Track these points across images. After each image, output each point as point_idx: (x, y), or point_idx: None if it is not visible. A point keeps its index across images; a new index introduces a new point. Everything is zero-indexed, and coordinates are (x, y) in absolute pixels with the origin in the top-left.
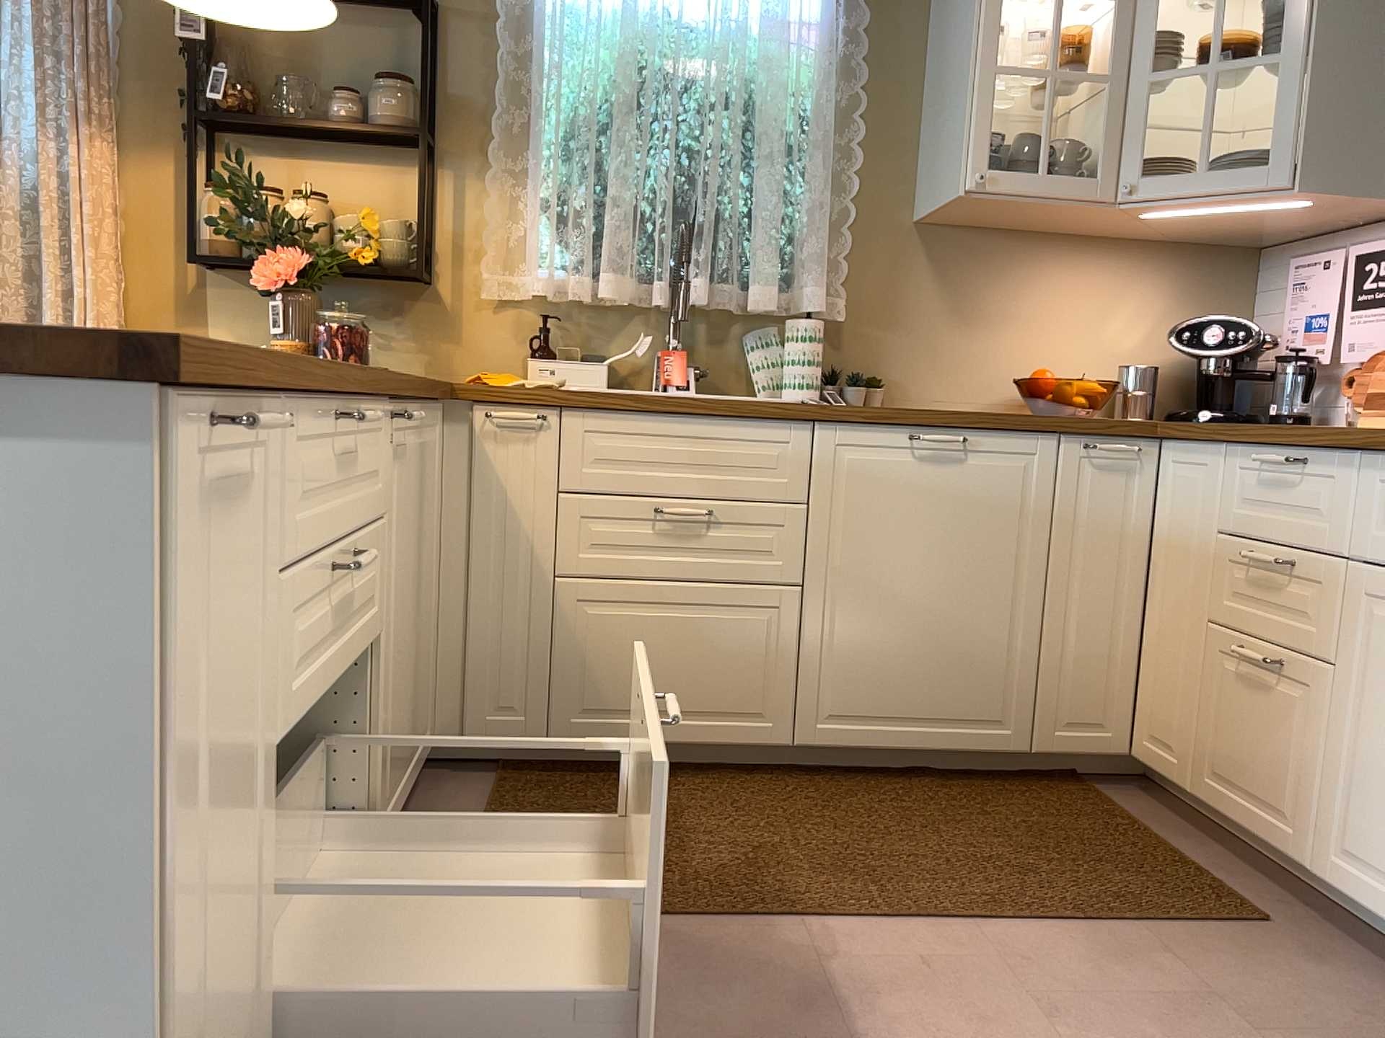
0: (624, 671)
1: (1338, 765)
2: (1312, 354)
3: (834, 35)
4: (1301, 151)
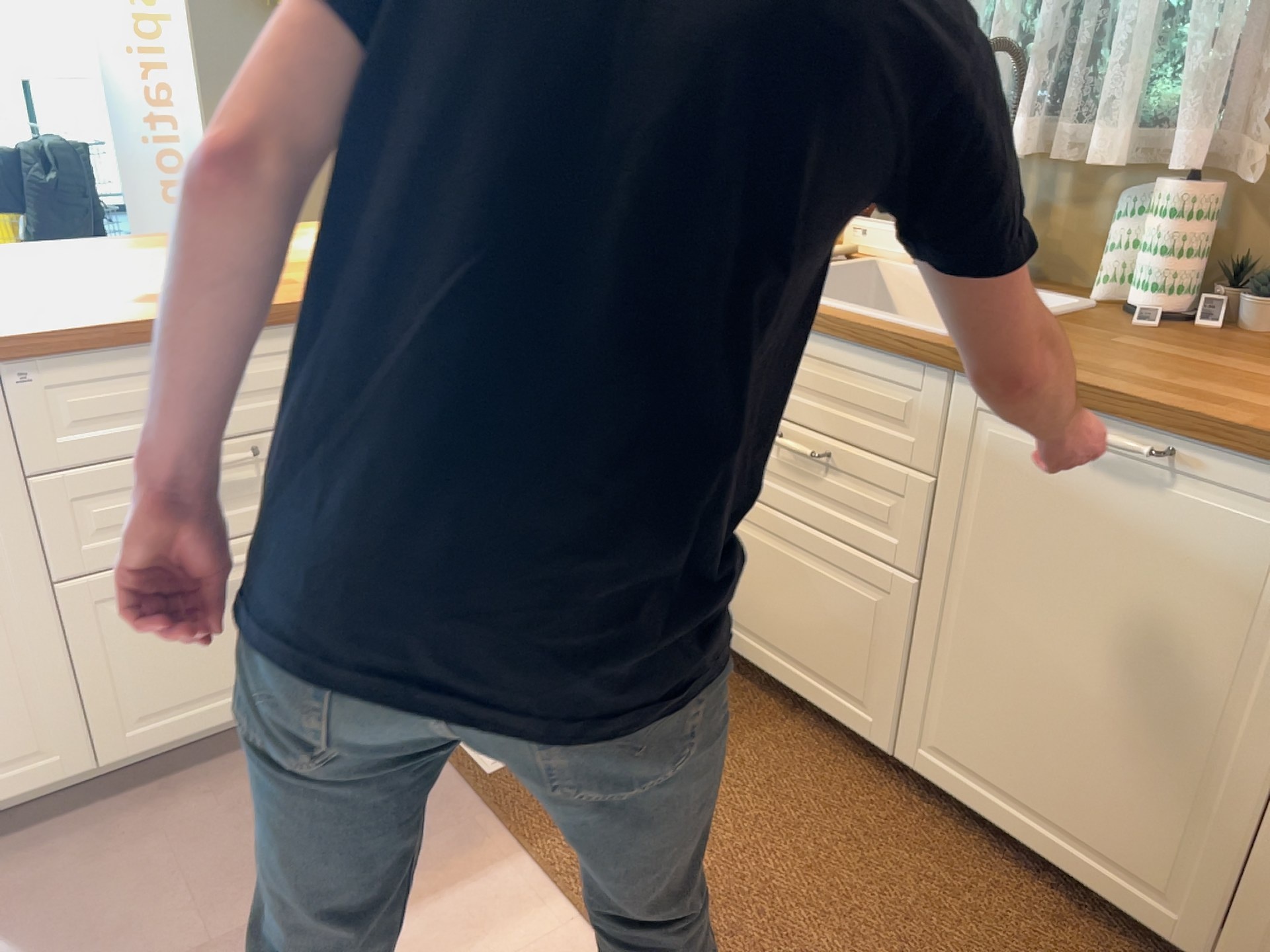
0: (748, 590)
1: None
2: None
3: None
4: None
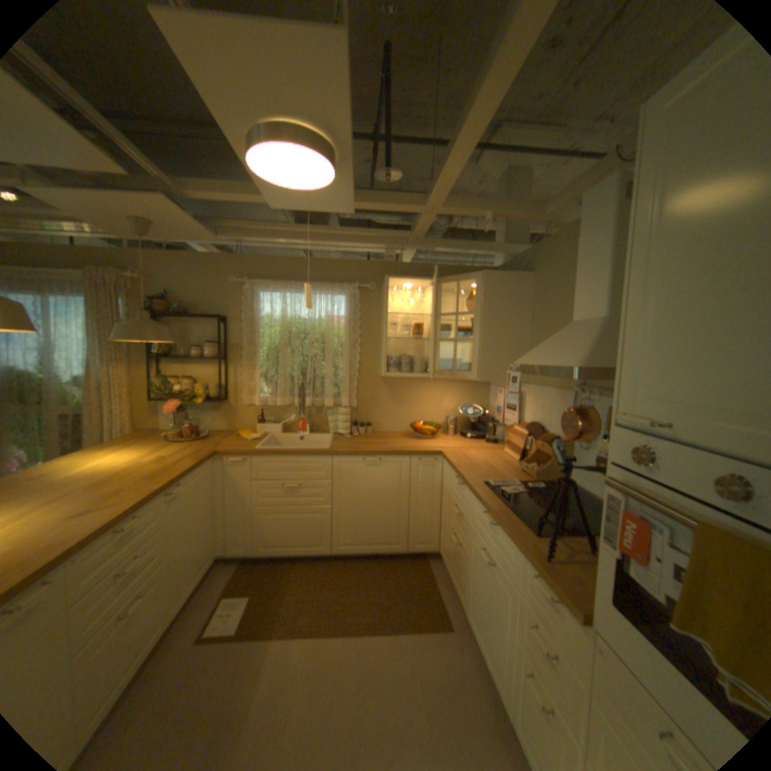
0: (275, 534)
1: (469, 585)
2: (498, 419)
3: (351, 319)
4: (479, 369)
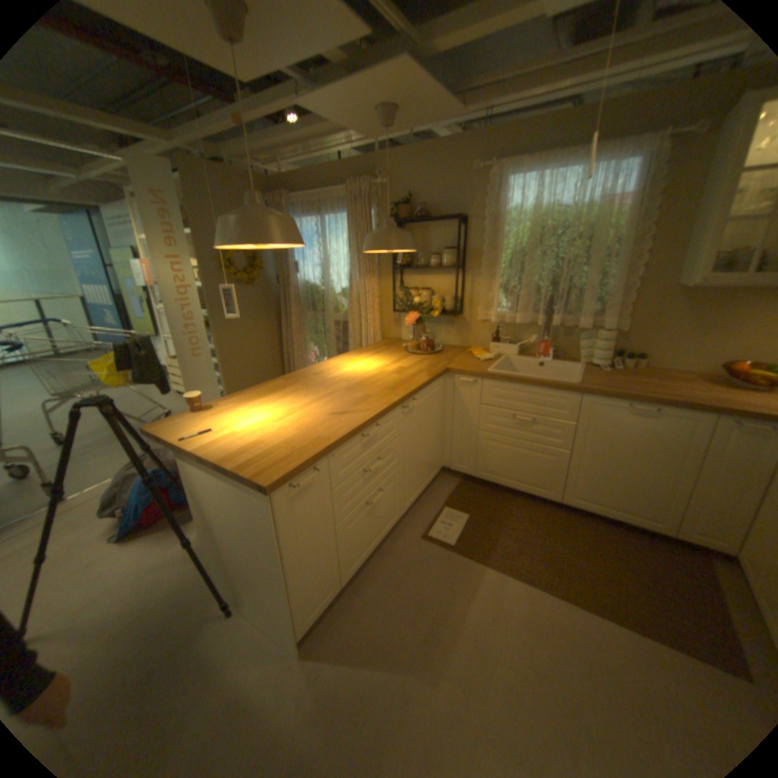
0: (500, 463)
1: None
2: None
3: (643, 195)
4: None
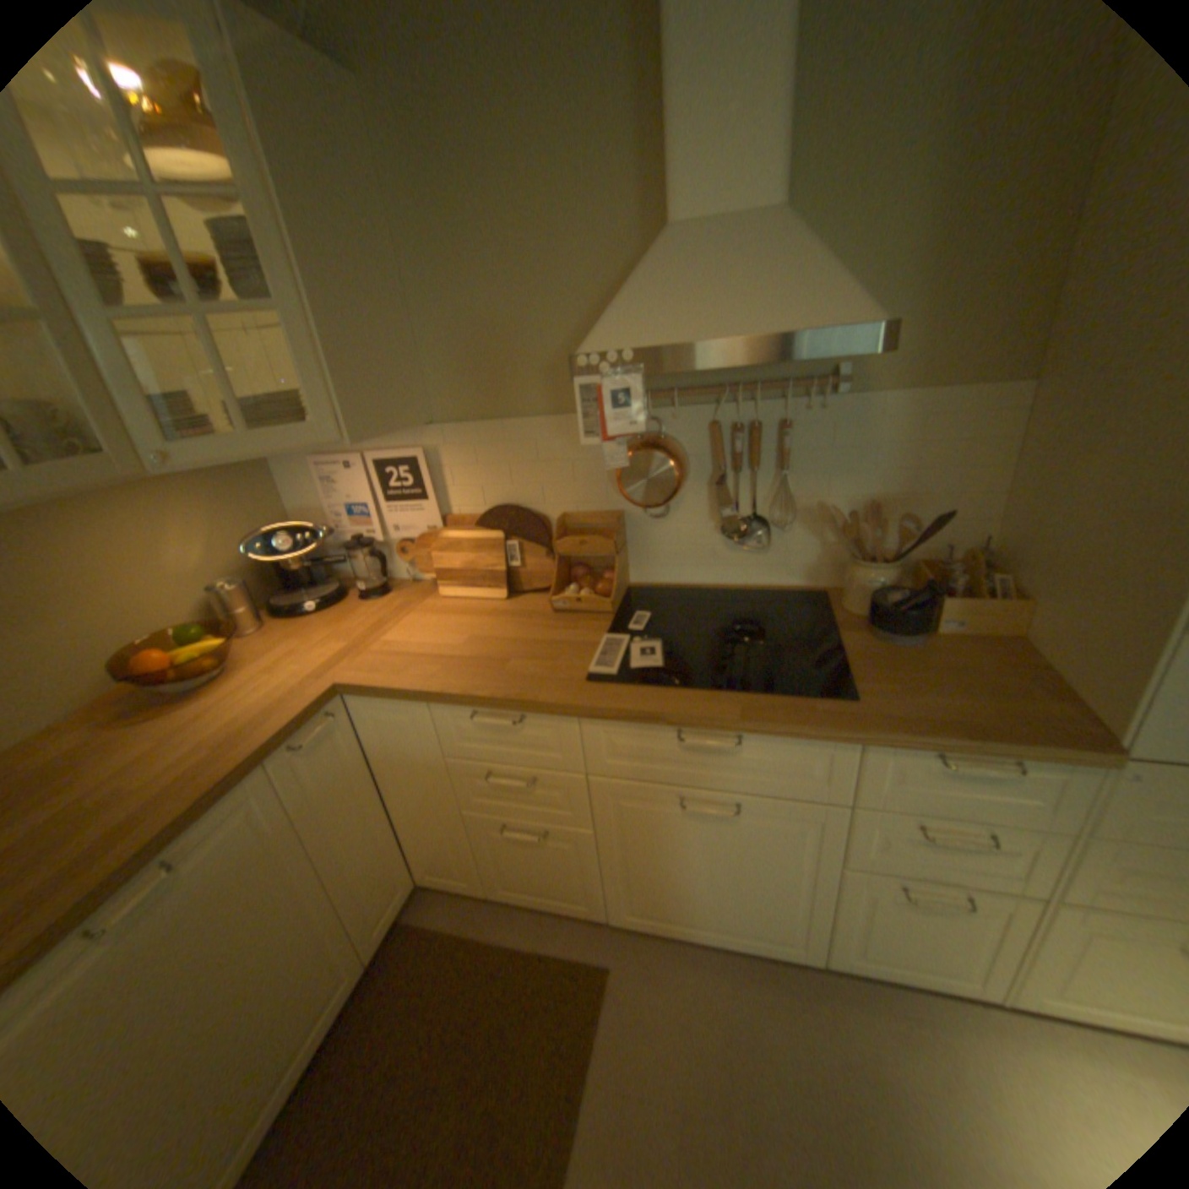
0: None
1: (614, 877)
2: (362, 534)
3: None
4: (336, 405)
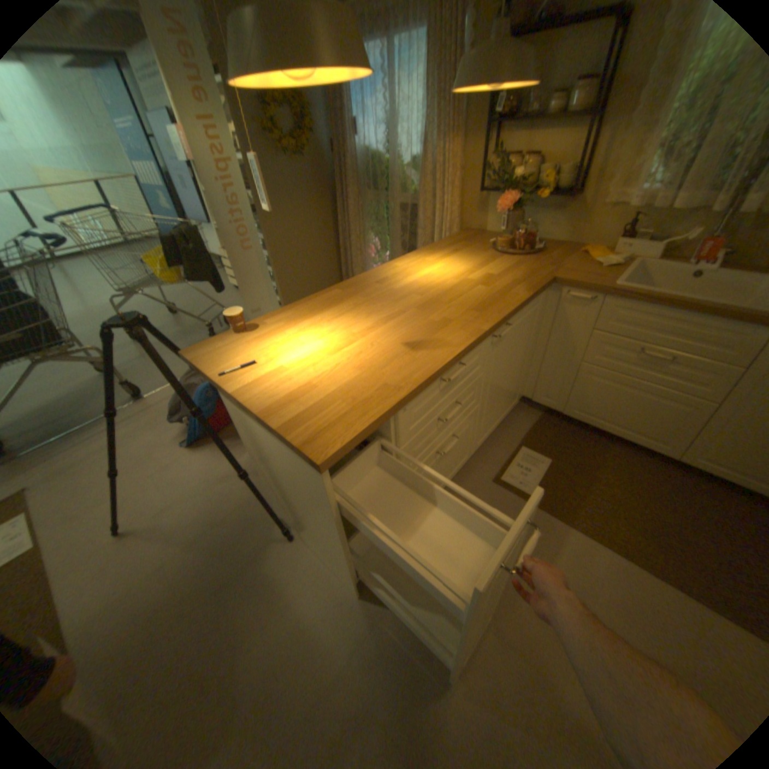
0: (602, 404)
1: None
2: None
3: None
4: None
